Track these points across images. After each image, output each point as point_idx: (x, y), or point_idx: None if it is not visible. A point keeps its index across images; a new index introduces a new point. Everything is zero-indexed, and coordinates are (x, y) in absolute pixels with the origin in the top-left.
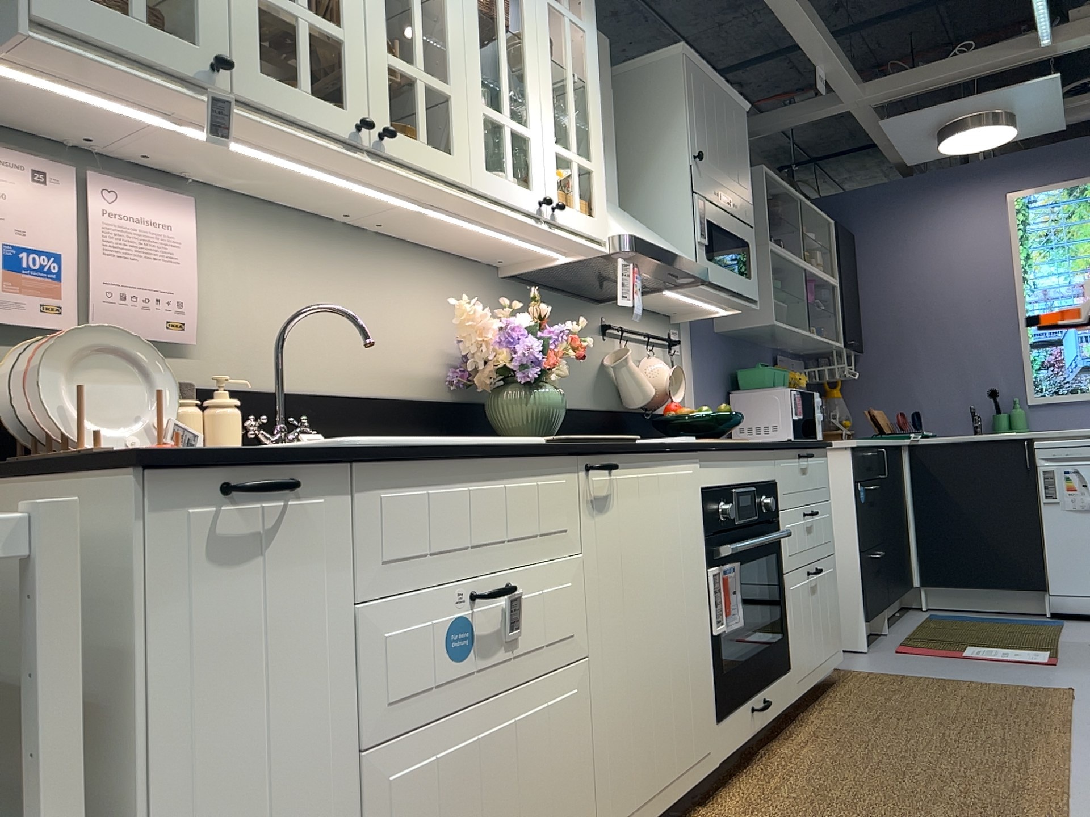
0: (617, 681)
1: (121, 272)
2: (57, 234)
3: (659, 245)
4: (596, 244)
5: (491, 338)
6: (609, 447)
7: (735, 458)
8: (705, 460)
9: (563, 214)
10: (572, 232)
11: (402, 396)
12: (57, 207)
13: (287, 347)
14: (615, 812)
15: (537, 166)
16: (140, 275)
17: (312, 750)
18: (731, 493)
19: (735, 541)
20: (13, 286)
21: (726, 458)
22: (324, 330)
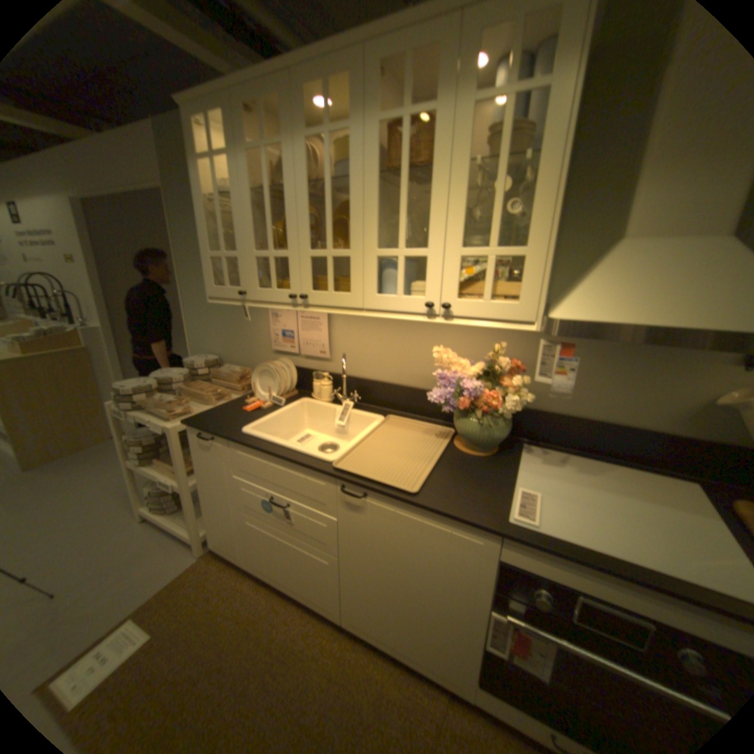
0: (360, 582)
1: (305, 335)
2: (292, 324)
3: (652, 316)
4: (515, 323)
5: (467, 371)
6: (357, 483)
7: (600, 575)
8: (515, 545)
9: (459, 307)
10: (481, 317)
11: (428, 388)
12: (291, 316)
13: (367, 360)
14: (353, 621)
15: (431, 274)
16: (310, 335)
17: (226, 500)
18: (577, 595)
19: (568, 630)
20: (284, 340)
21: (570, 565)
22: (385, 353)
